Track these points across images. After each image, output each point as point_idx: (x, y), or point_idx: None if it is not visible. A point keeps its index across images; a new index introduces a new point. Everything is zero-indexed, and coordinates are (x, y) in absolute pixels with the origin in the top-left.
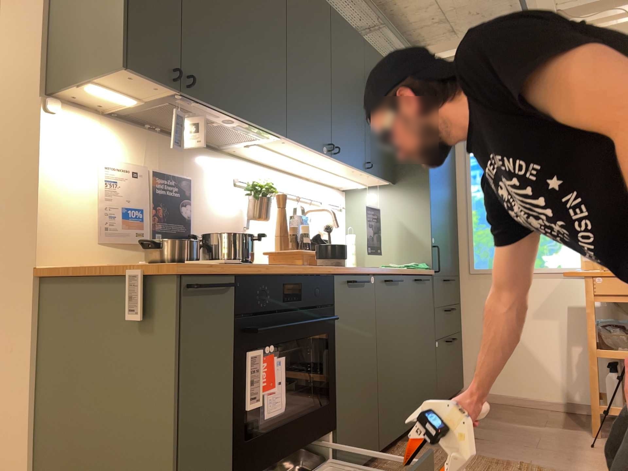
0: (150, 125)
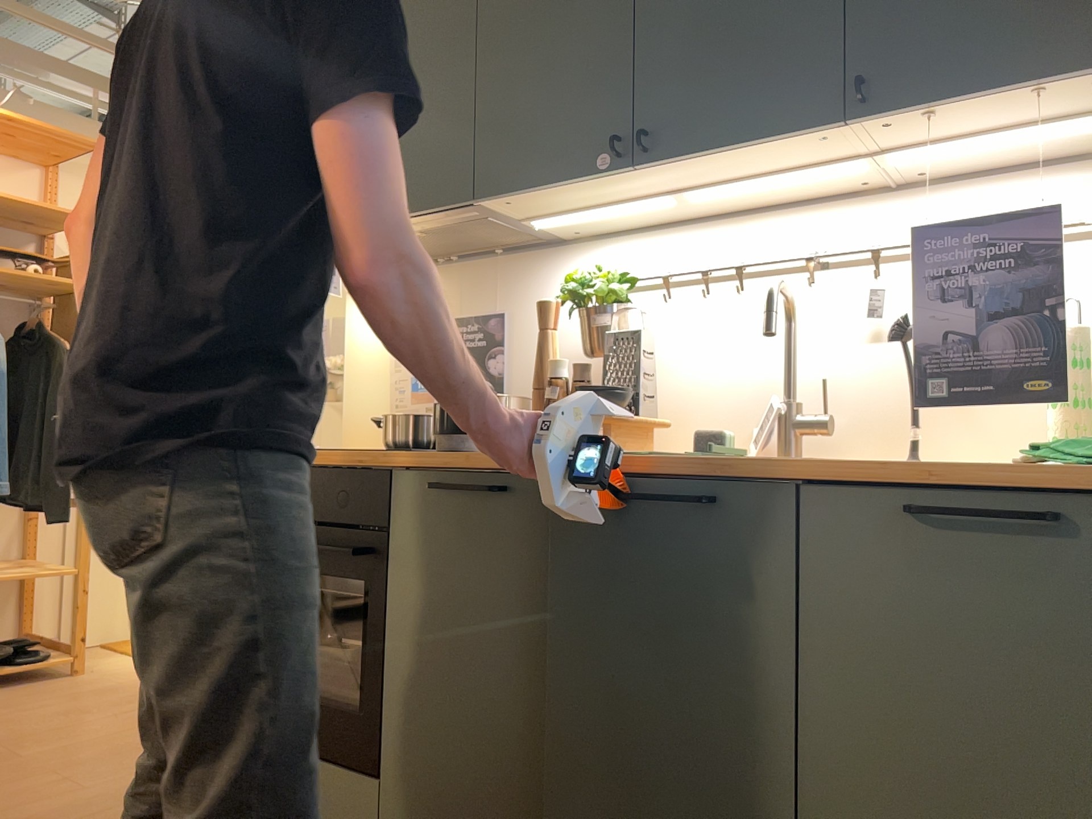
0: (439, 258)
